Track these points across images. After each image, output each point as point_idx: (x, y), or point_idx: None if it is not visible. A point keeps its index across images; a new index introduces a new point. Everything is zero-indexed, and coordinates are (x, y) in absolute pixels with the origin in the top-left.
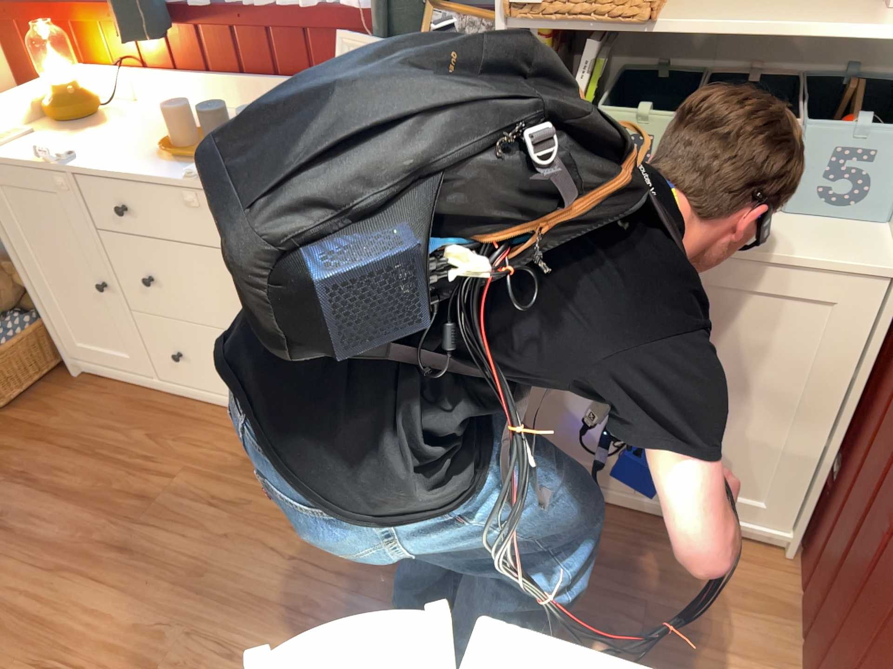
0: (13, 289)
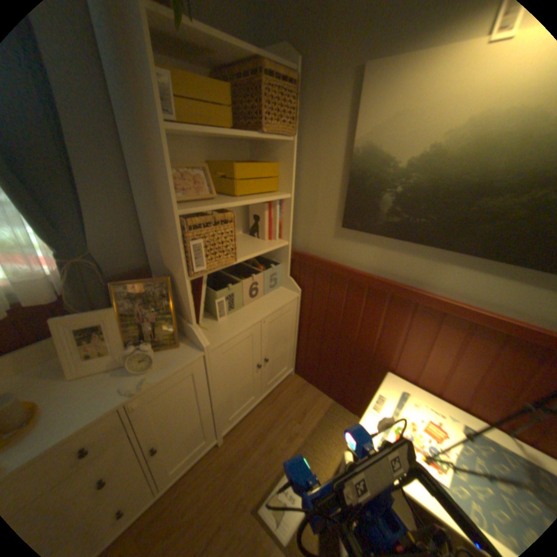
0: None
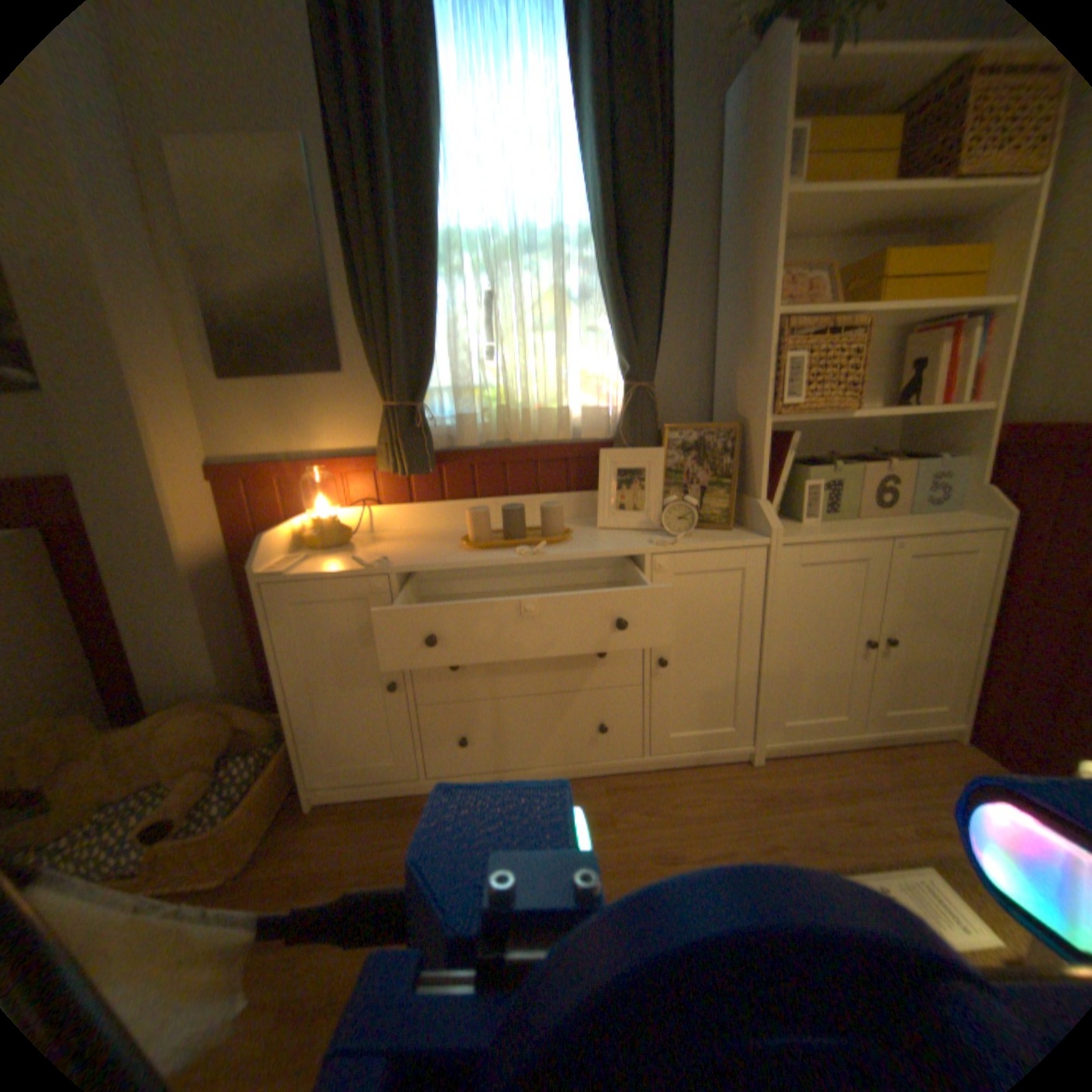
0: (218, 732)
